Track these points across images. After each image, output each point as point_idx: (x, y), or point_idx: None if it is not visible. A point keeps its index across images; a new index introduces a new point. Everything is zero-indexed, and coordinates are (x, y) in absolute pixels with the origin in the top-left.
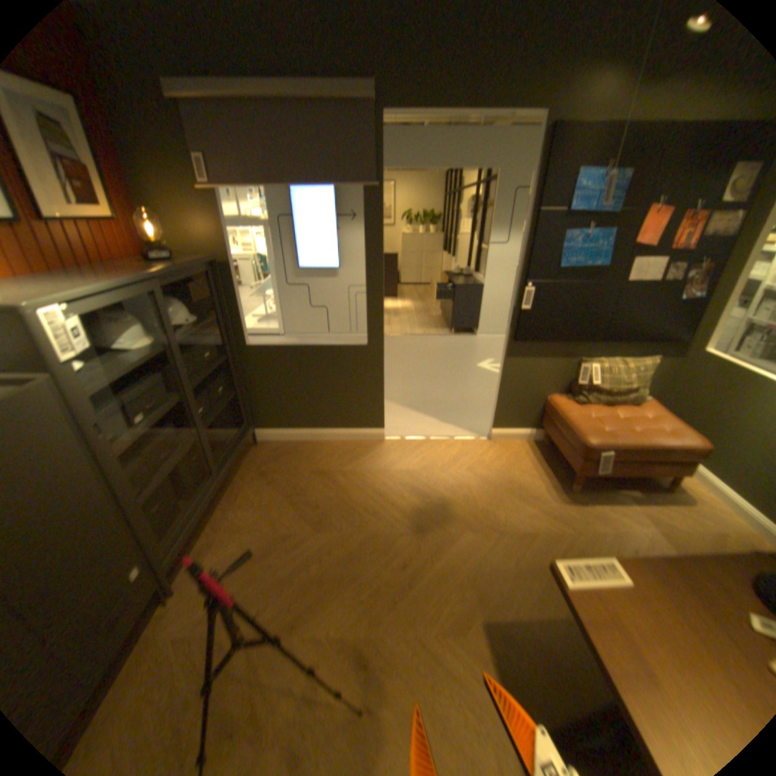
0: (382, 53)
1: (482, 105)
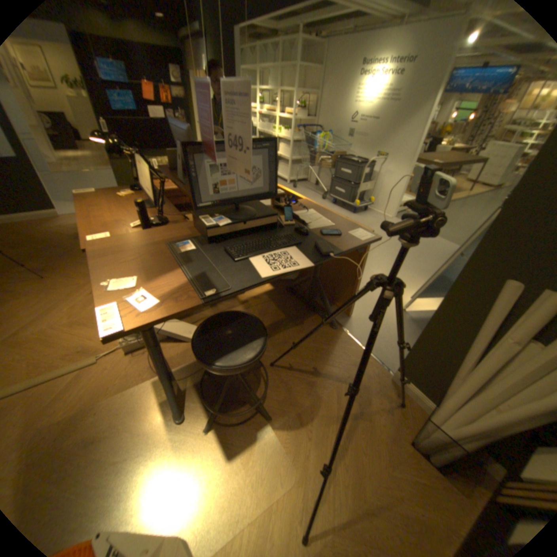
0: None
1: None
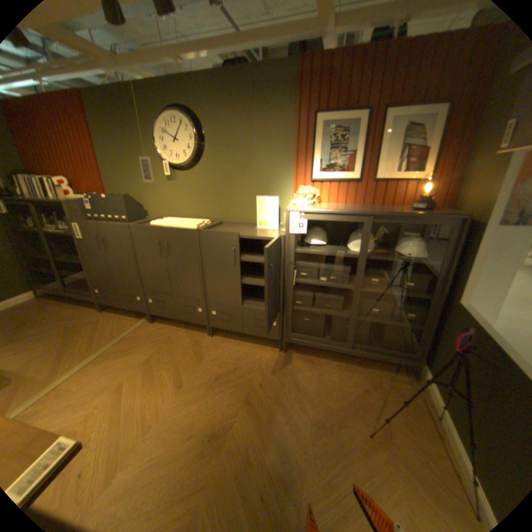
0: None
1: None
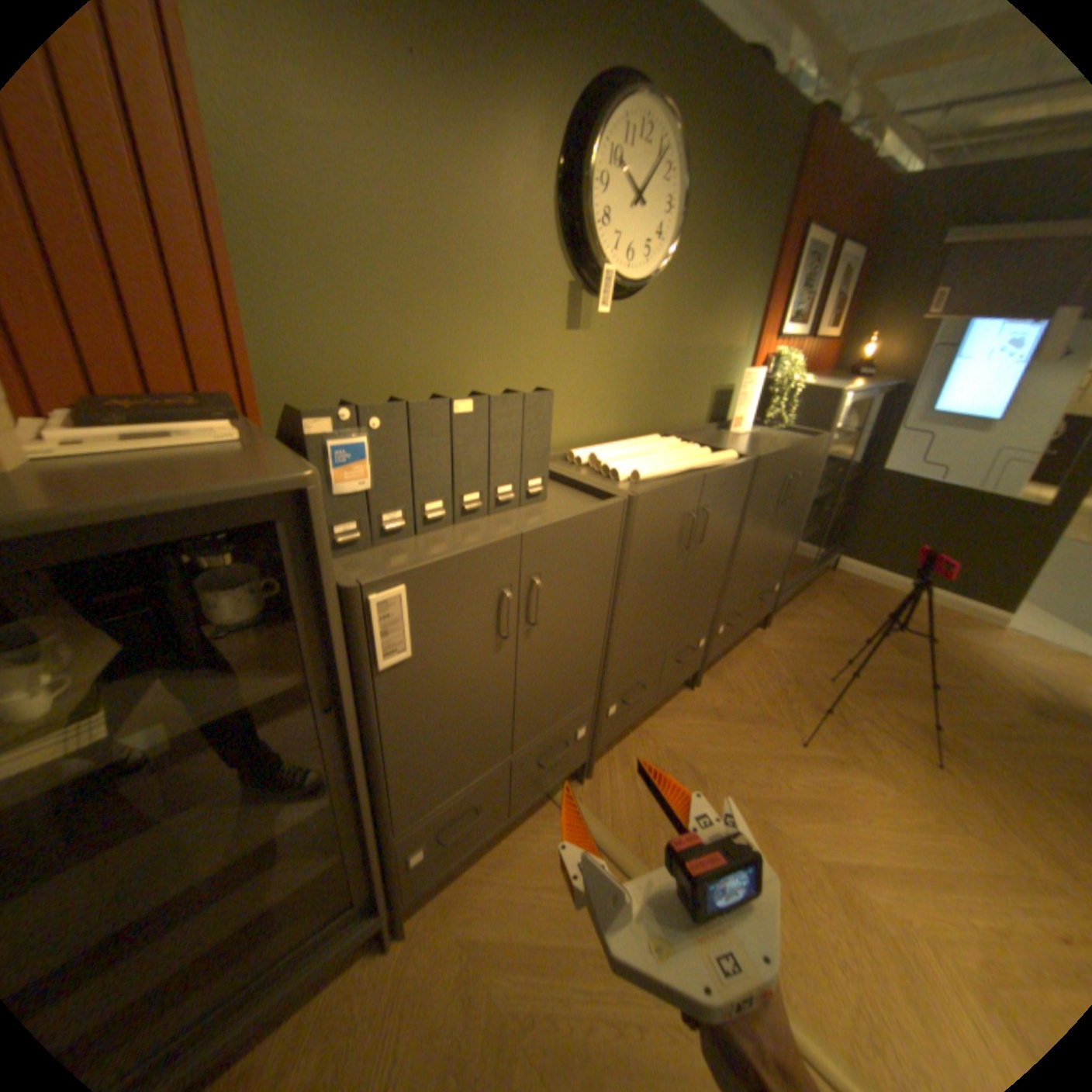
0: None
1: None
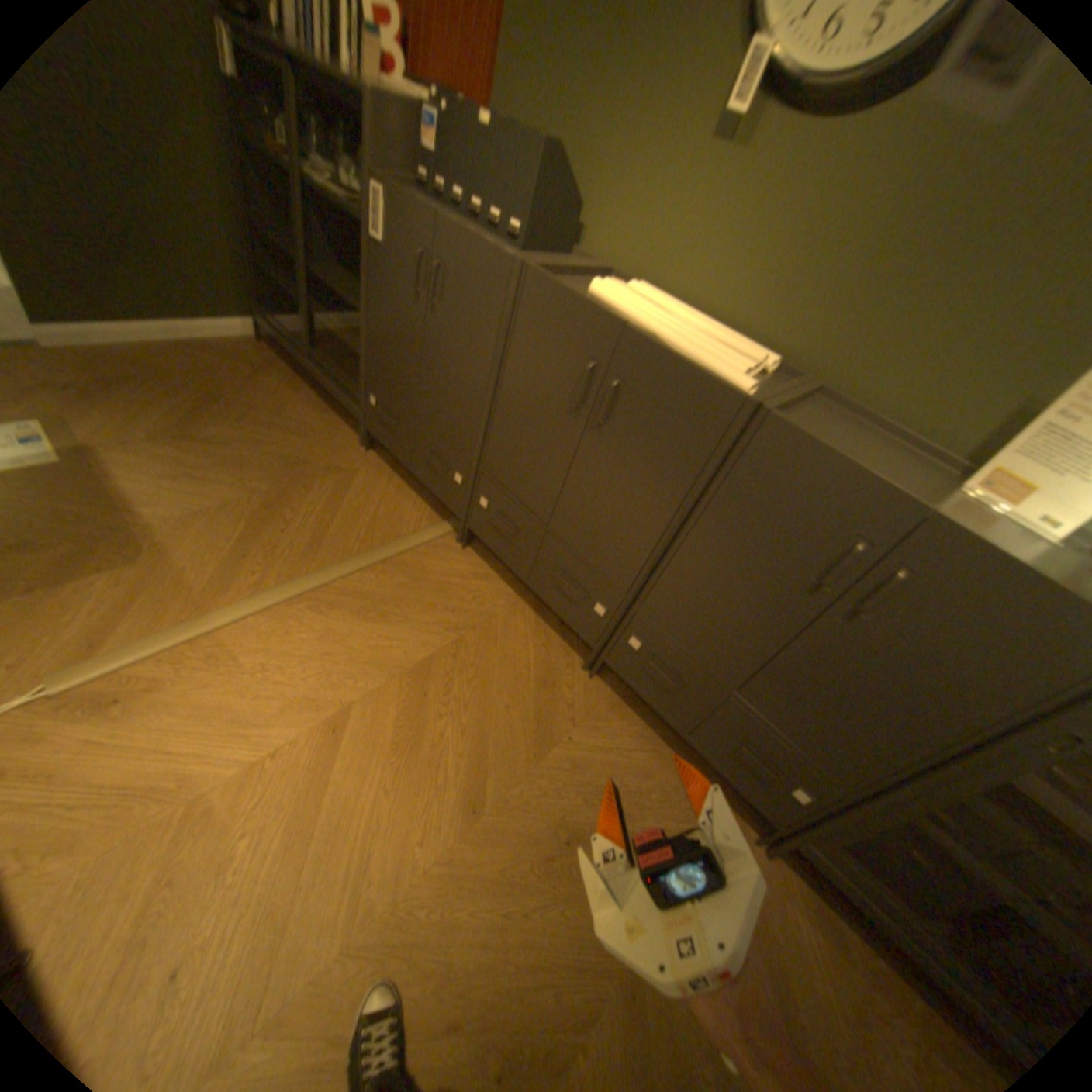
0: None
1: None
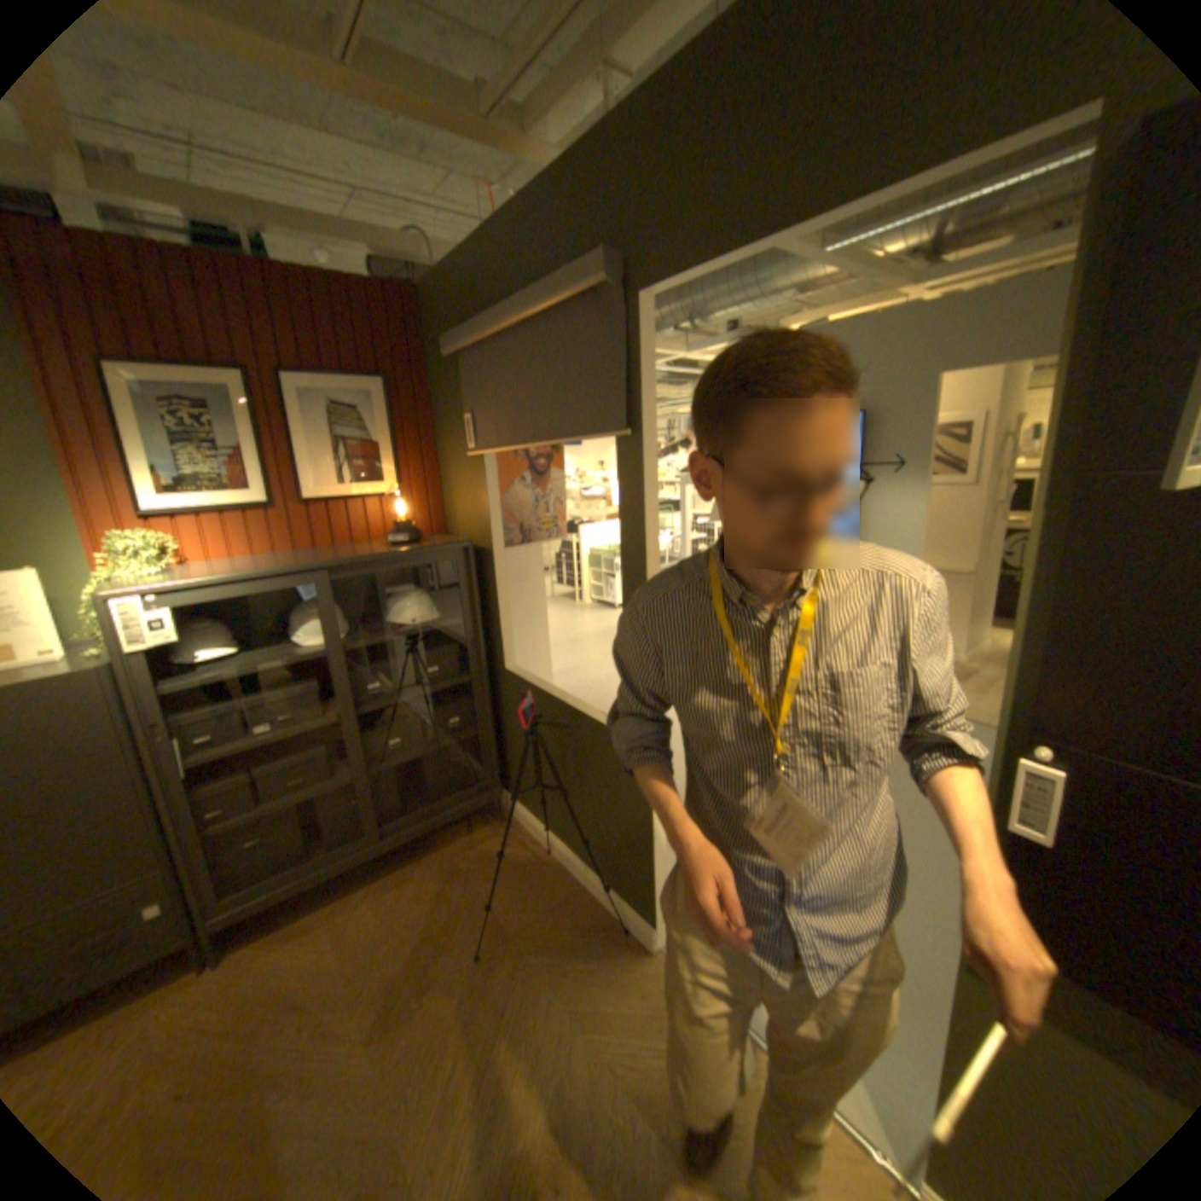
0: (635, 198)
1: (837, 206)
